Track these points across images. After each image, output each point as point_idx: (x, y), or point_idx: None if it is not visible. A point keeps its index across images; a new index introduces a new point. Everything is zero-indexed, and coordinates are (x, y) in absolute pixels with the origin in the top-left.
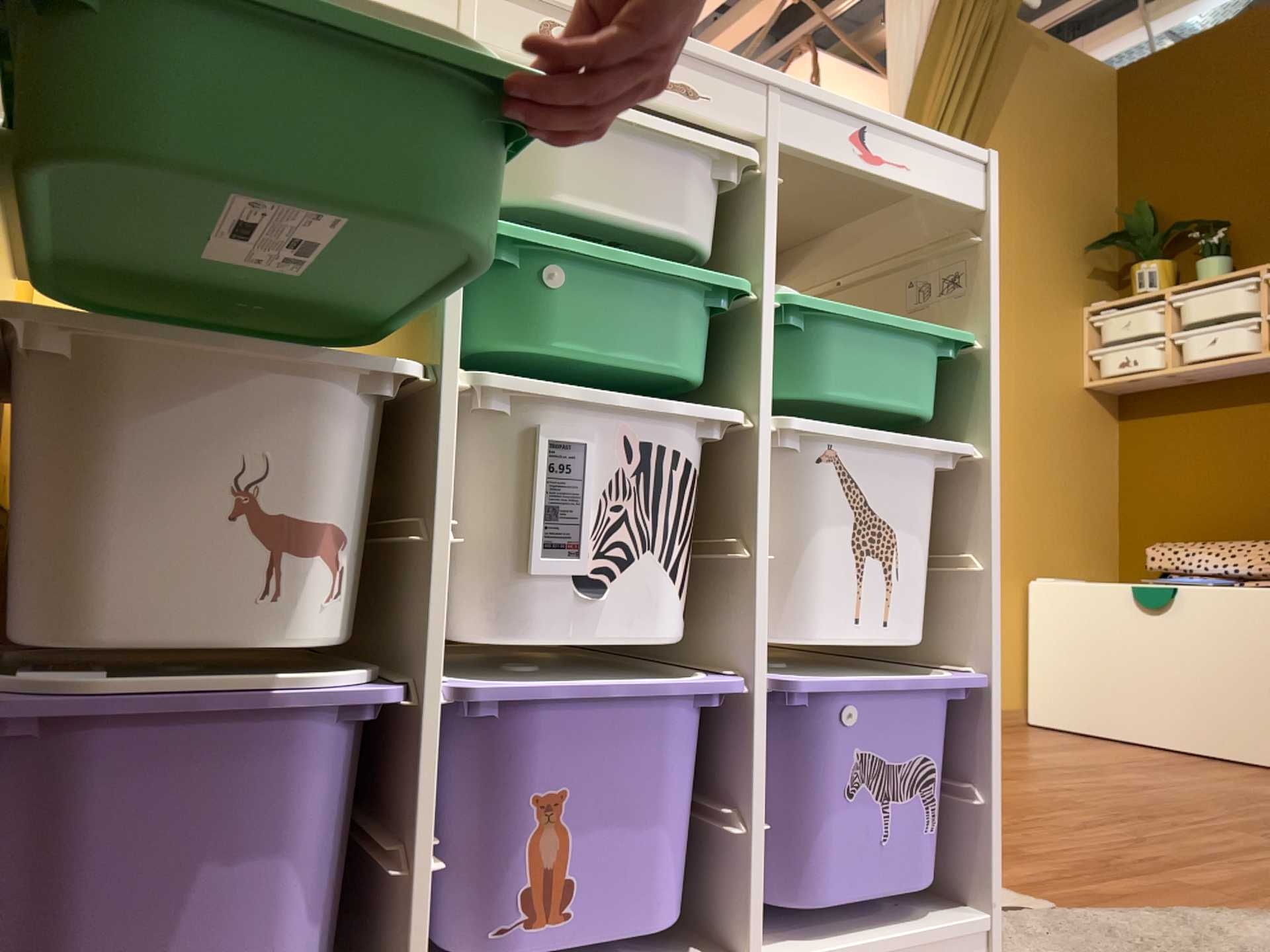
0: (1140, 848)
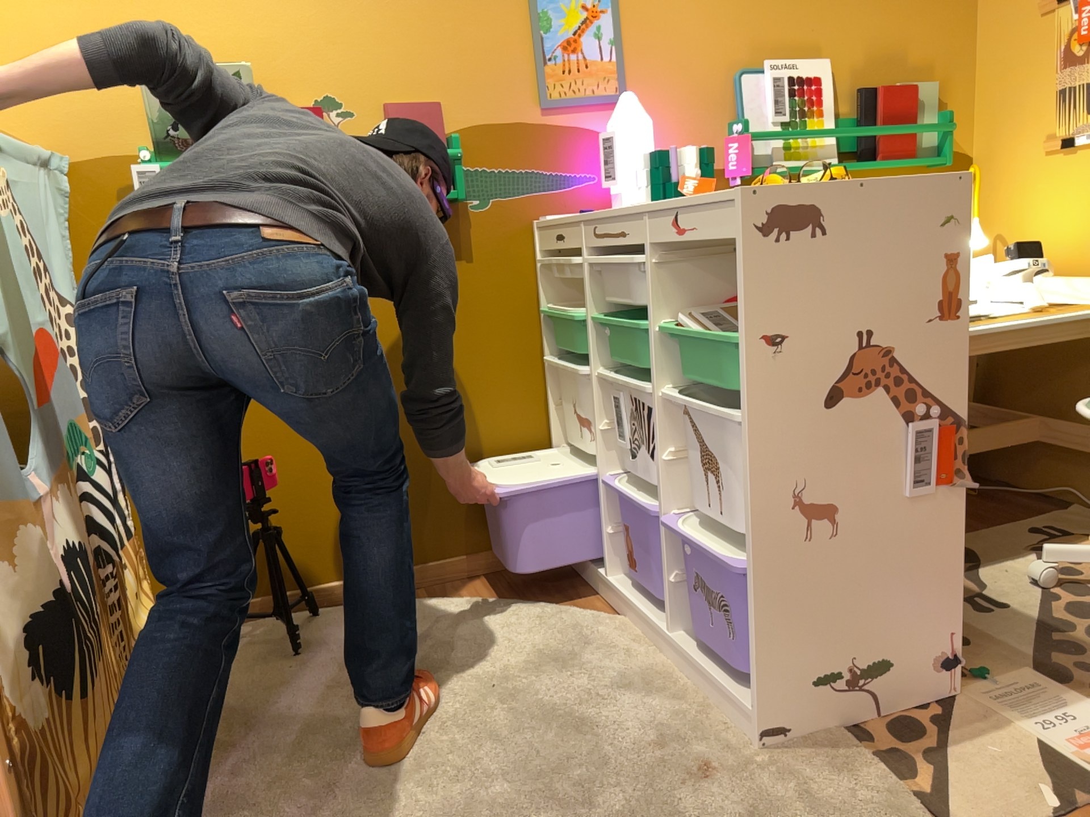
0: None
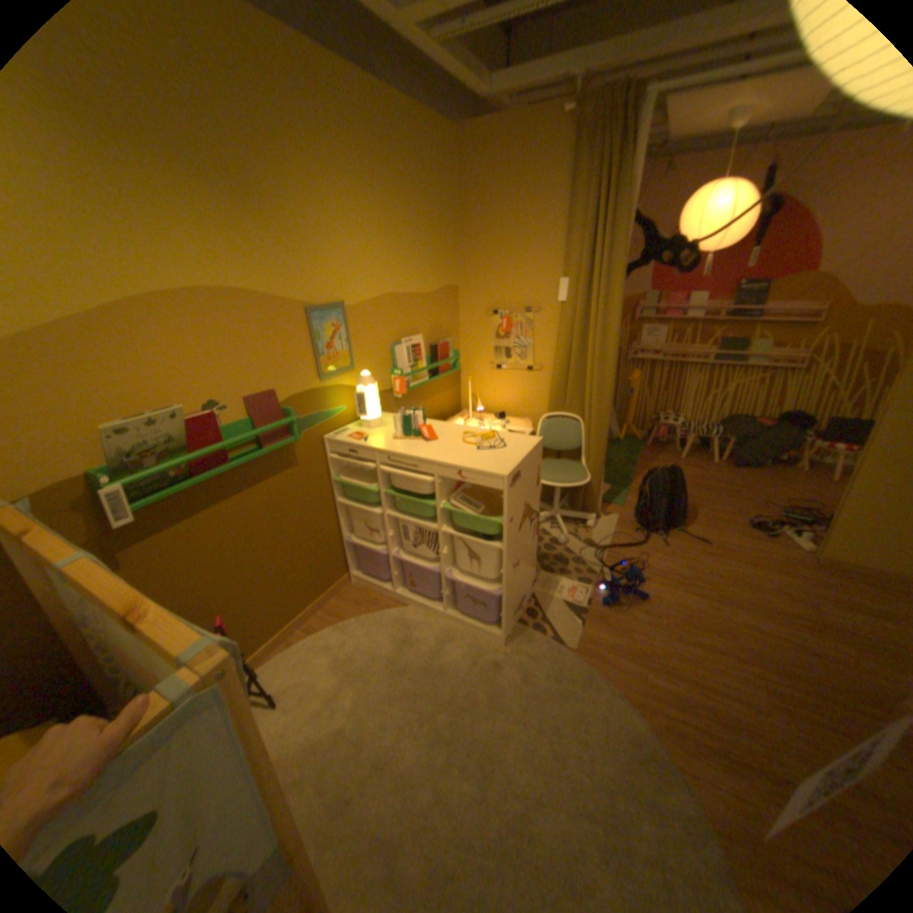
0: (677, 669)
